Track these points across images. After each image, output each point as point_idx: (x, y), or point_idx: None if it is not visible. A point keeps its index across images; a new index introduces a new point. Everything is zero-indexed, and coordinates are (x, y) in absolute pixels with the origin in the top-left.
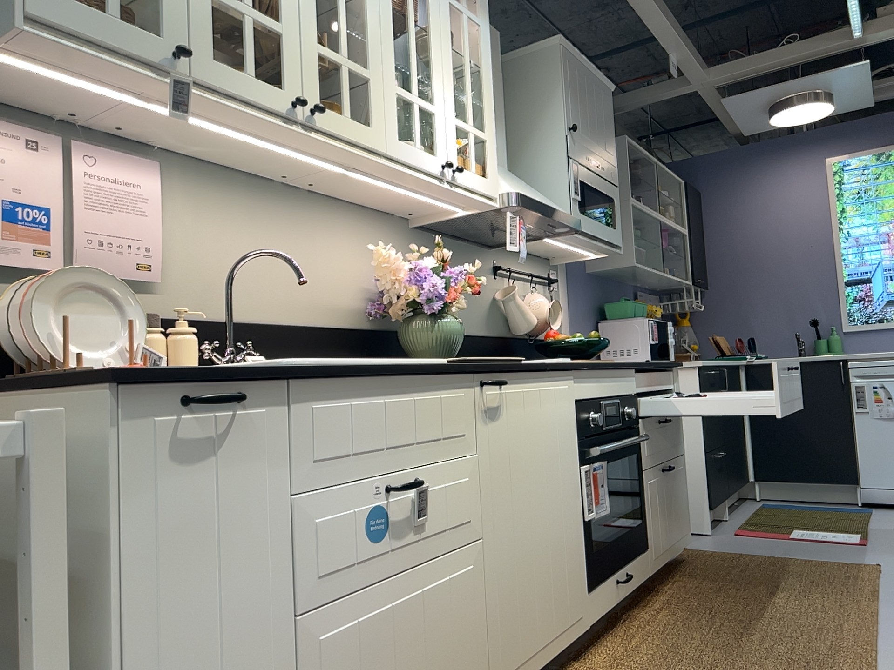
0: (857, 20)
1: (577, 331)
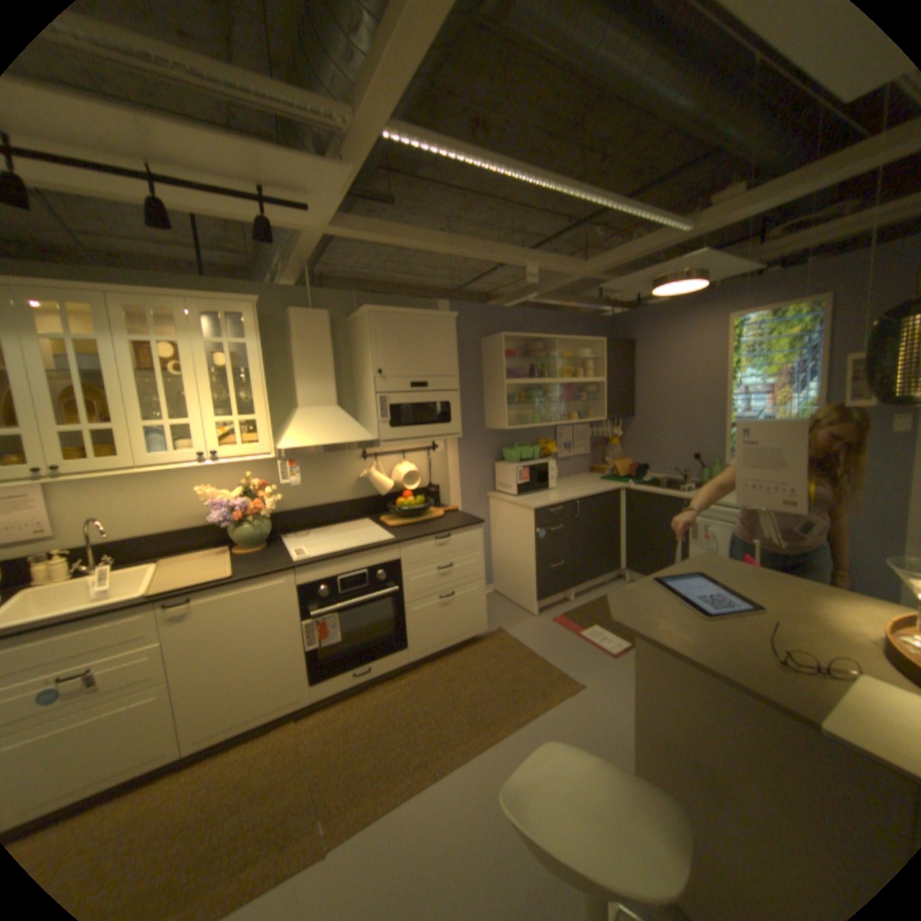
0: (674, 220)
1: (466, 474)
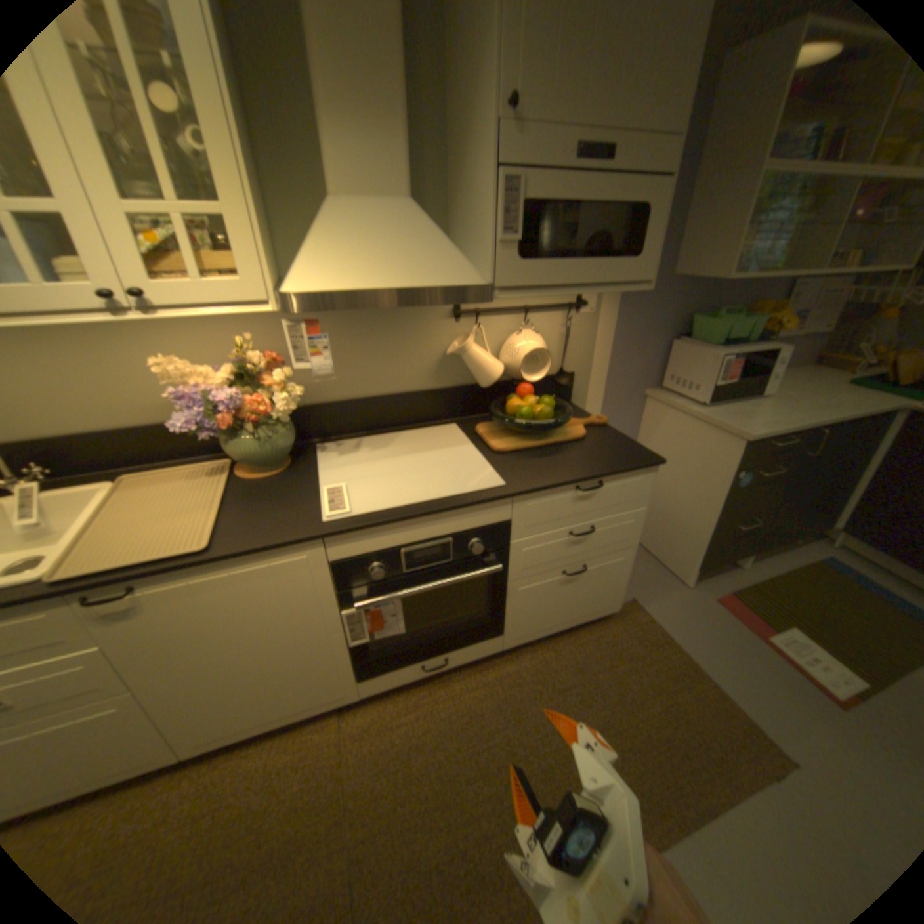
0: None
1: (622, 355)
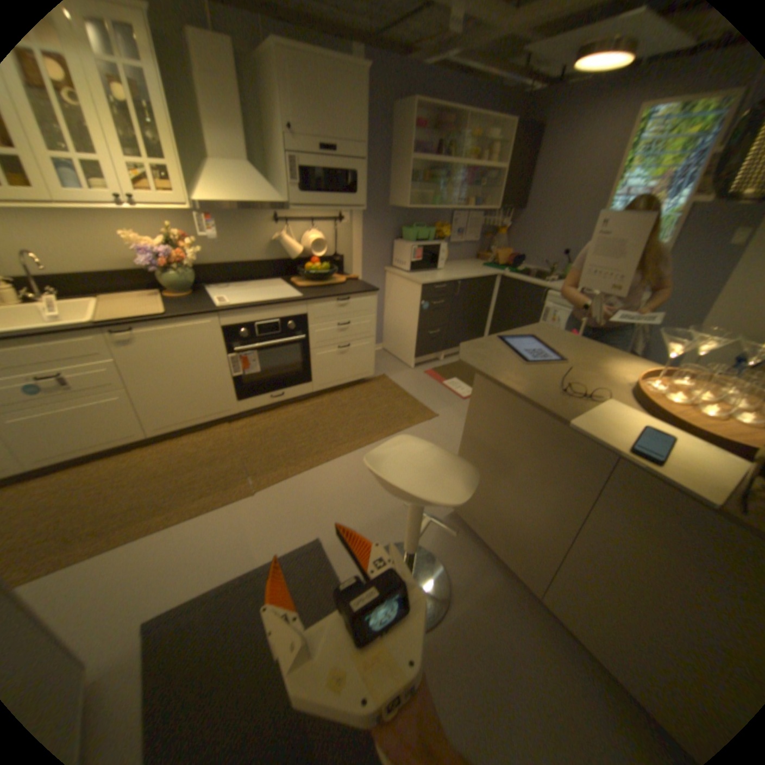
0: None
1: (369, 247)
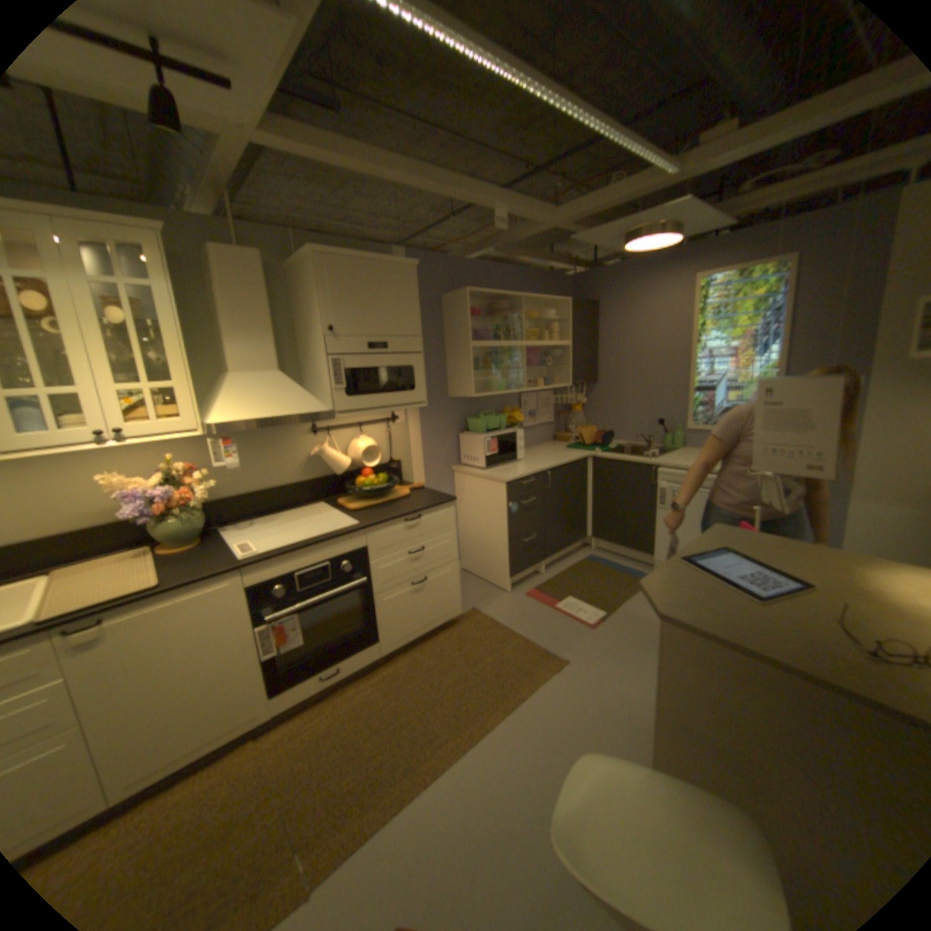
0: (663, 157)
1: (430, 447)
